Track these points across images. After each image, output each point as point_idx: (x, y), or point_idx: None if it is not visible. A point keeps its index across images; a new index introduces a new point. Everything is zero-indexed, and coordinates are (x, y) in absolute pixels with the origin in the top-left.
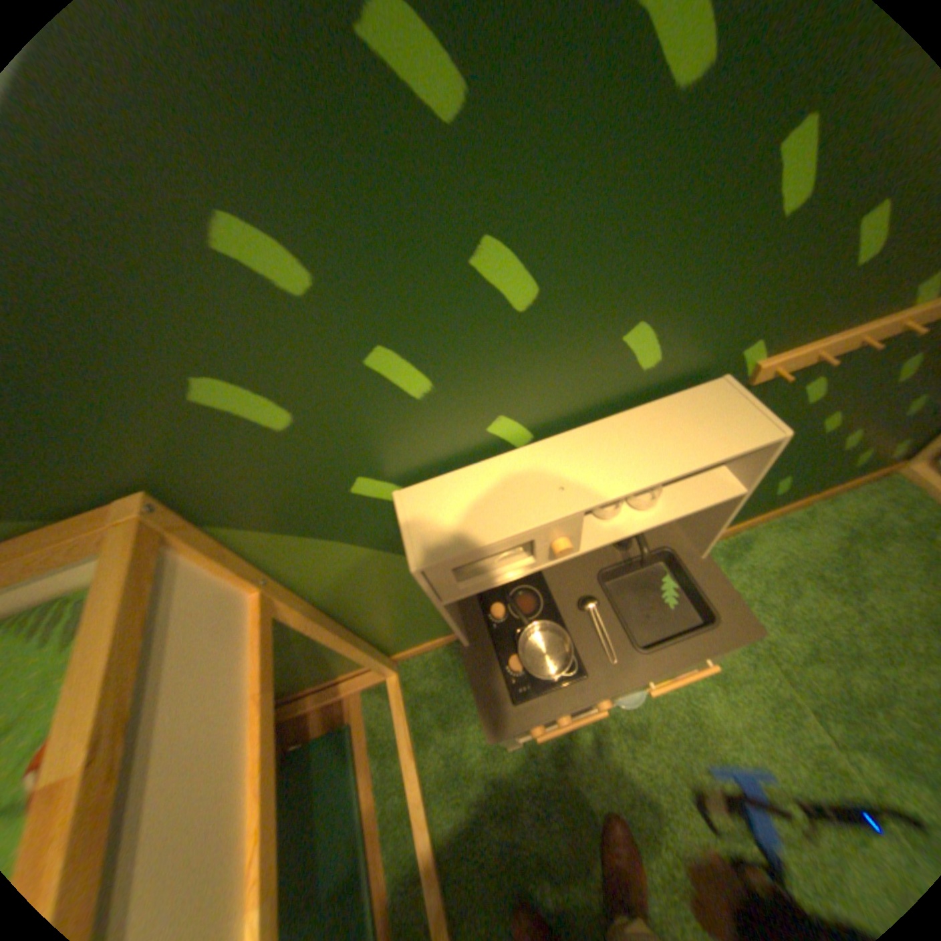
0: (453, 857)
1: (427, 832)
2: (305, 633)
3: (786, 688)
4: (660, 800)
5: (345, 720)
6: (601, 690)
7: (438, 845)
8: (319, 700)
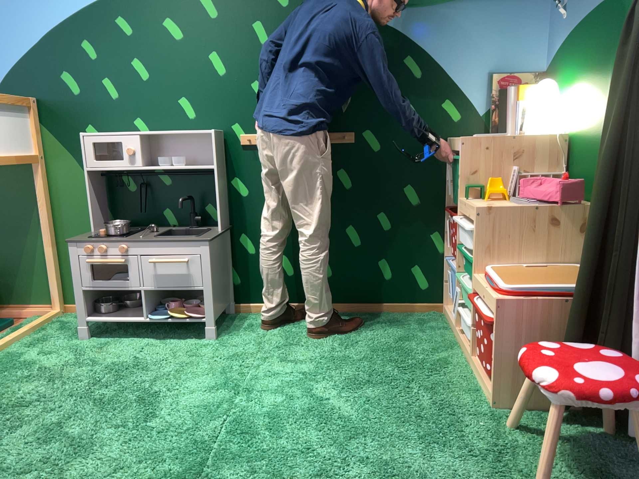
0: (4, 357)
1: (3, 347)
2: (38, 203)
3: (254, 352)
4: (131, 365)
5: (15, 323)
6: (124, 239)
7: (2, 352)
8: (12, 309)
